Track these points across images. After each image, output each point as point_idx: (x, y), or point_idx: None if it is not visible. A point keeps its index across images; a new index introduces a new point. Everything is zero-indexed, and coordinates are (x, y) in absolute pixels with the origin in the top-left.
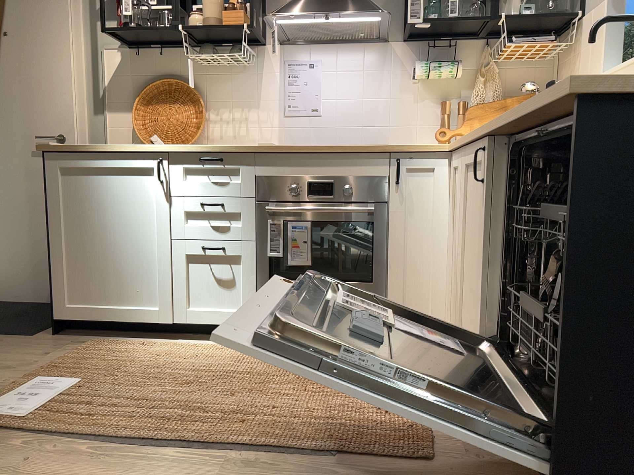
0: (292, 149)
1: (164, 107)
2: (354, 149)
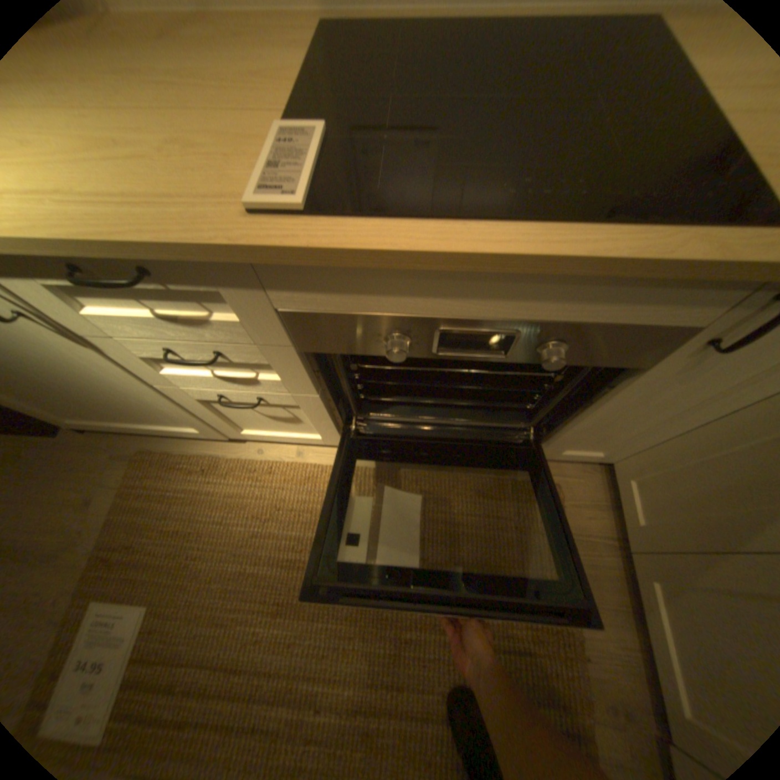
0: (387, 260)
1: None
2: (637, 269)
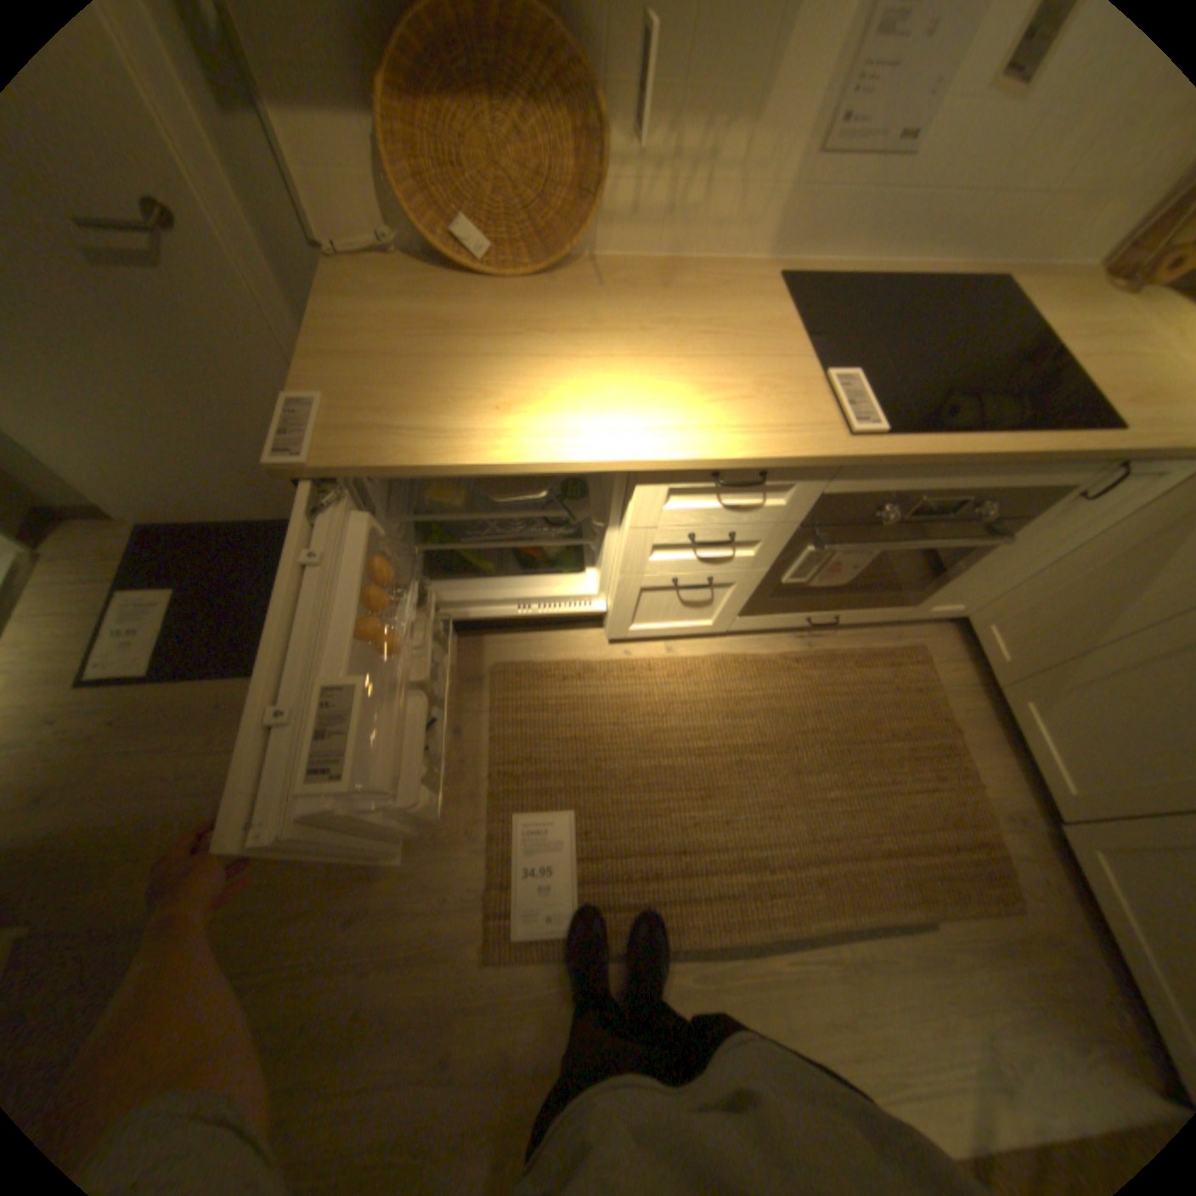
0: (935, 459)
1: (477, 104)
2: (1061, 456)
